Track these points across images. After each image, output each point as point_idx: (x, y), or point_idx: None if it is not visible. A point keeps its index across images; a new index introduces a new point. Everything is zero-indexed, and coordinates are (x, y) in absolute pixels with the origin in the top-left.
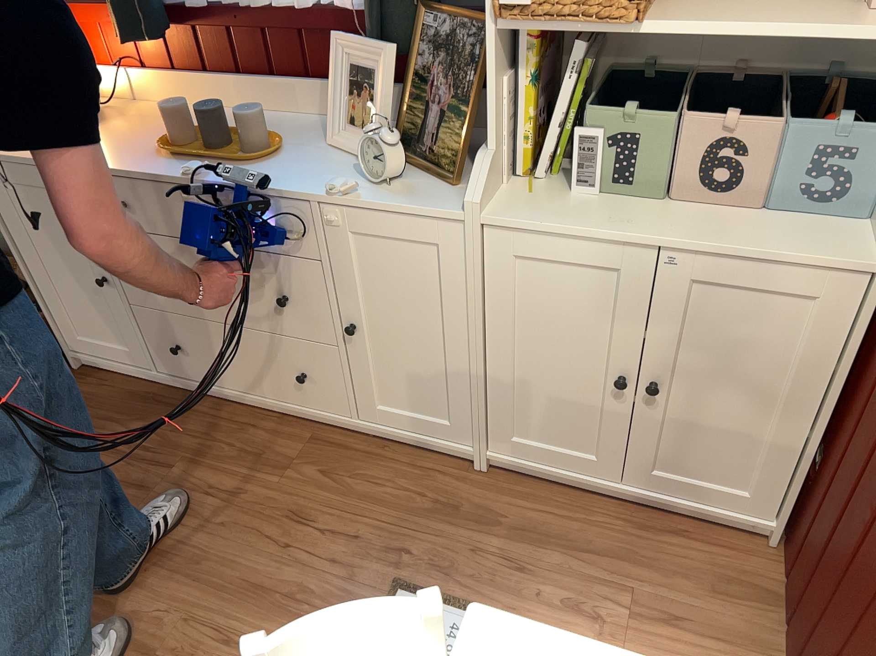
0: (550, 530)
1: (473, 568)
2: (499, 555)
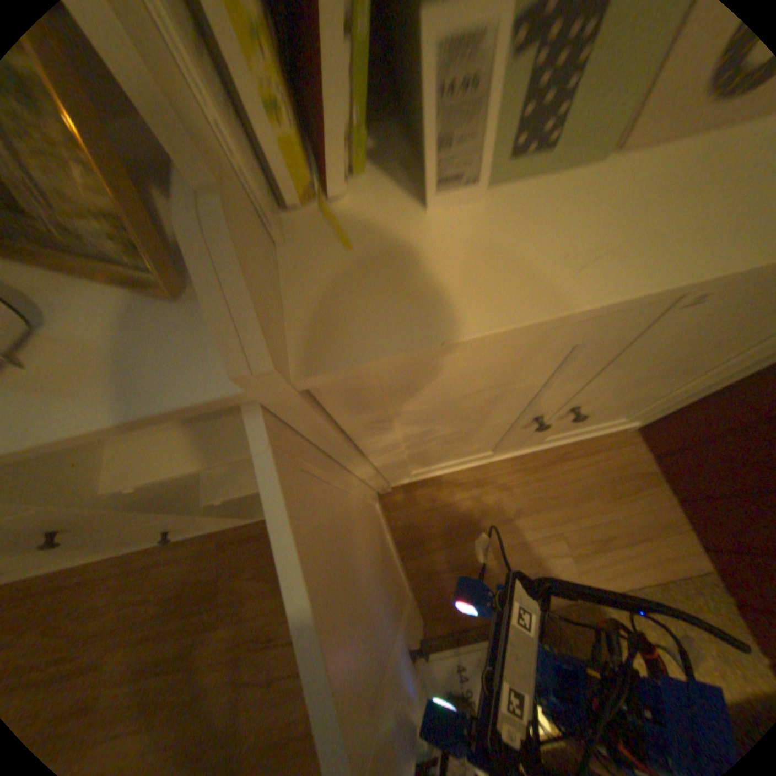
0: (478, 523)
1: (442, 604)
2: (455, 576)
